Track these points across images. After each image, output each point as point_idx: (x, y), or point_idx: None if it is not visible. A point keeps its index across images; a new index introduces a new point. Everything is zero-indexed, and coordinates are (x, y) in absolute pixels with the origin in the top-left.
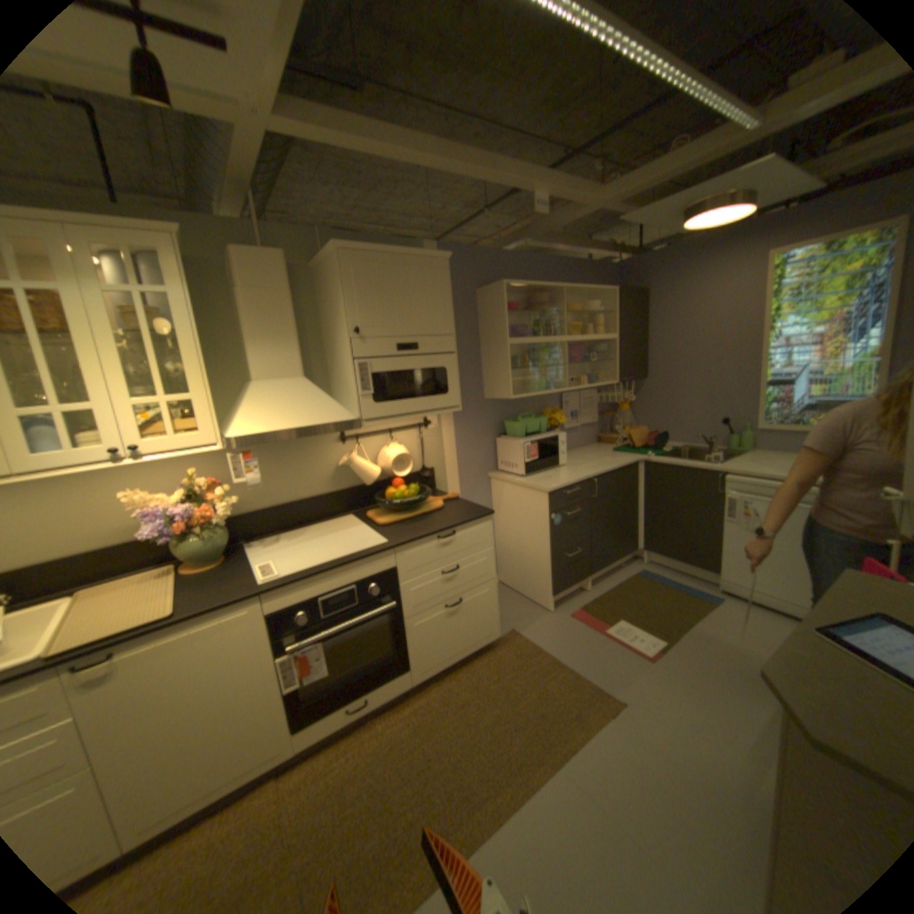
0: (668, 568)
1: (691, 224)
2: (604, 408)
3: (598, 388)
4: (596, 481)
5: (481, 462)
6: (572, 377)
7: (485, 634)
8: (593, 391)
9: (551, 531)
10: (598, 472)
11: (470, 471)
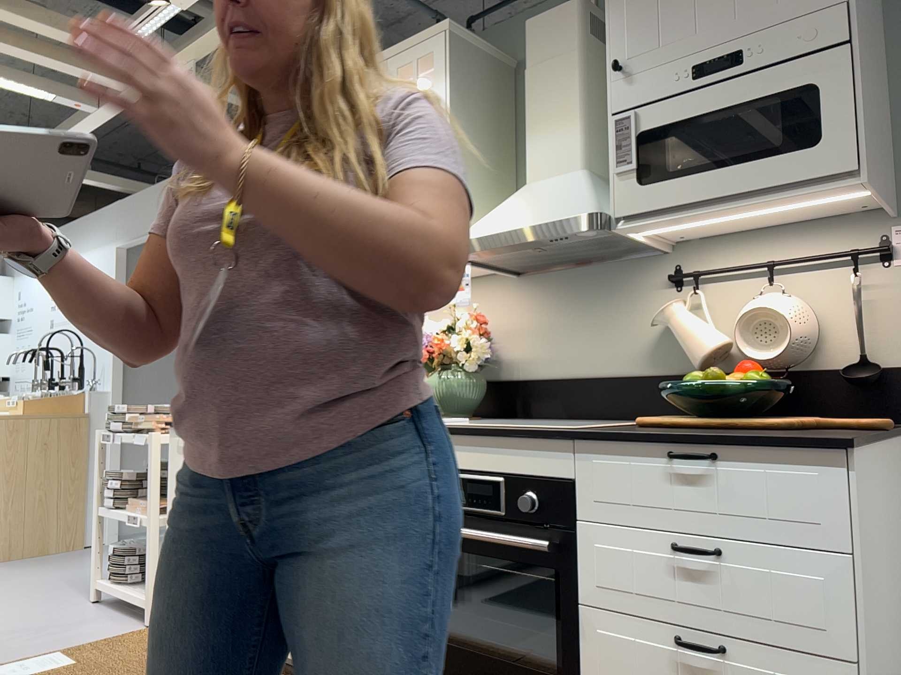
0: None
1: None
2: None
3: None
4: None
5: None
6: None
7: None
8: None
9: None
10: None
11: None
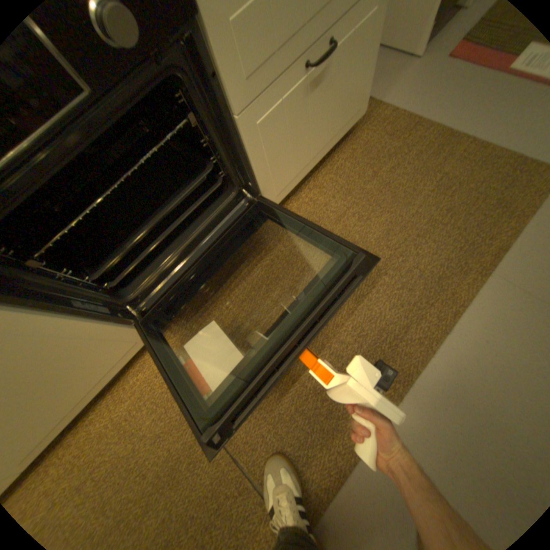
0: None
1: None
2: None
3: None
4: None
5: None
6: None
7: (352, 111)
8: None
9: None
10: None
11: None
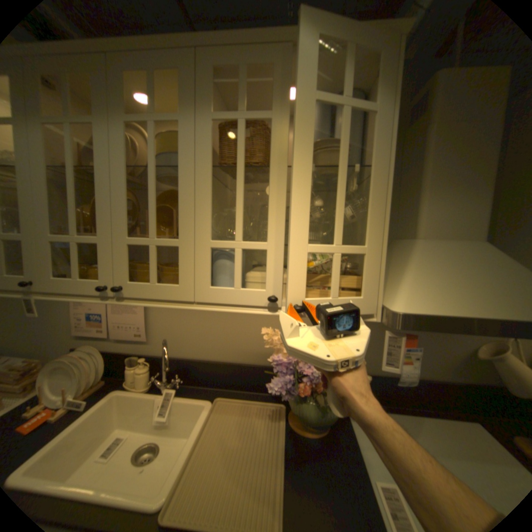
0: None
1: None
2: None
3: None
4: None
5: None
6: None
7: None
8: None
9: None
10: None
11: None
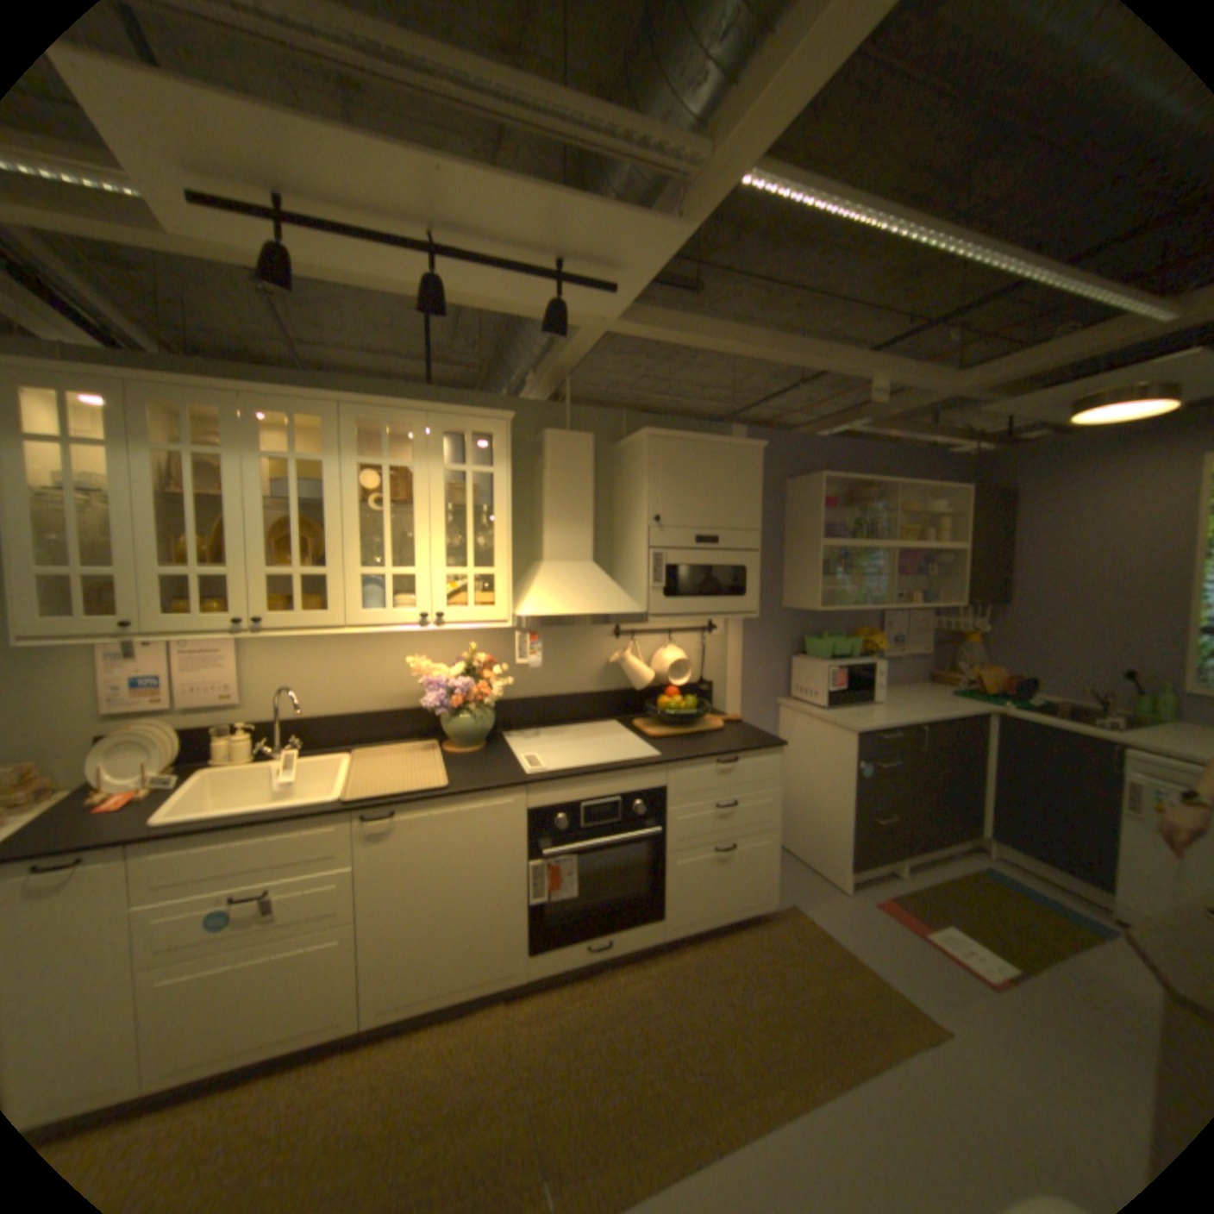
0: (1031, 874)
1: (1083, 417)
2: (944, 637)
3: (937, 611)
4: (927, 731)
5: (771, 684)
6: (902, 593)
7: (761, 901)
8: (929, 613)
9: (859, 784)
10: (931, 719)
11: (756, 694)
